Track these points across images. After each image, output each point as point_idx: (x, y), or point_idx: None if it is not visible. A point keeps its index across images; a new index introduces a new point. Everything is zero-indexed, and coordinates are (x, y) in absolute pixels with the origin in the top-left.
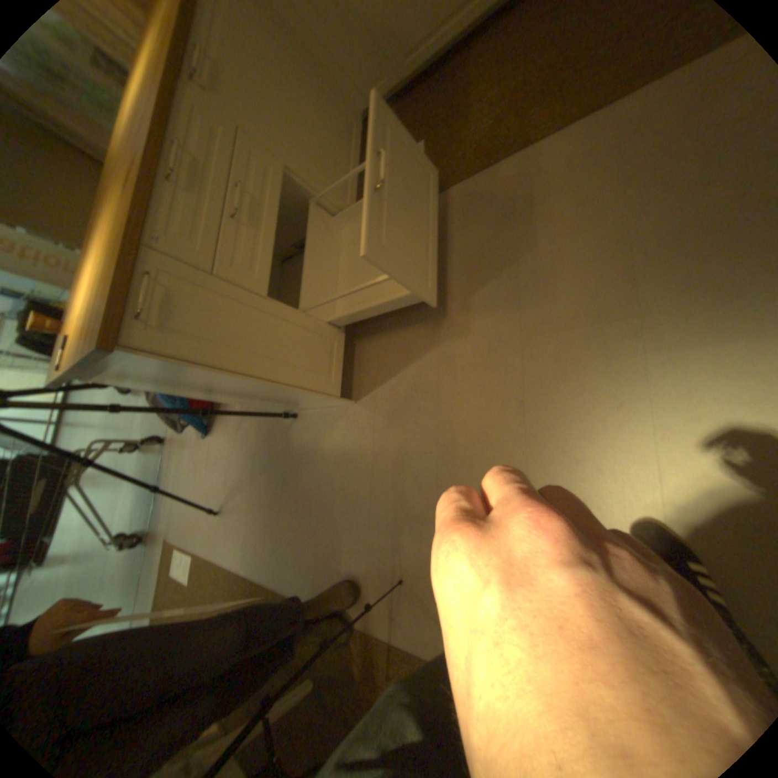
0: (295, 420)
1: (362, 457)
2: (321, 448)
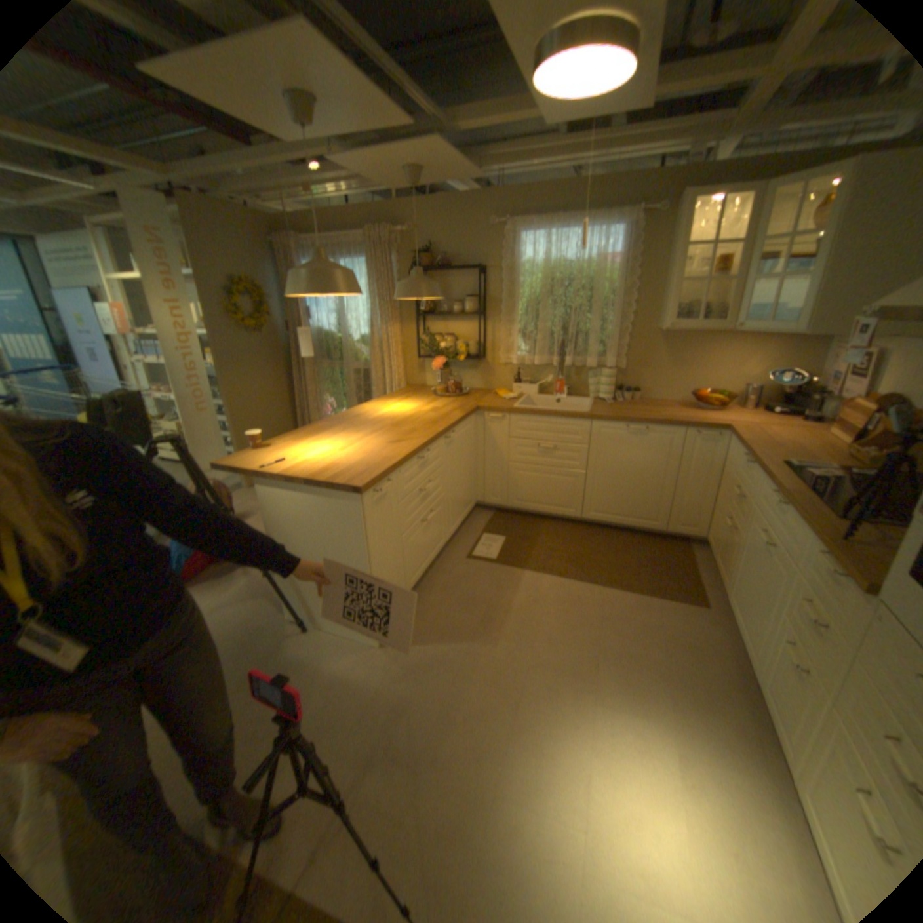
0: (299, 635)
1: (360, 692)
2: (316, 669)
